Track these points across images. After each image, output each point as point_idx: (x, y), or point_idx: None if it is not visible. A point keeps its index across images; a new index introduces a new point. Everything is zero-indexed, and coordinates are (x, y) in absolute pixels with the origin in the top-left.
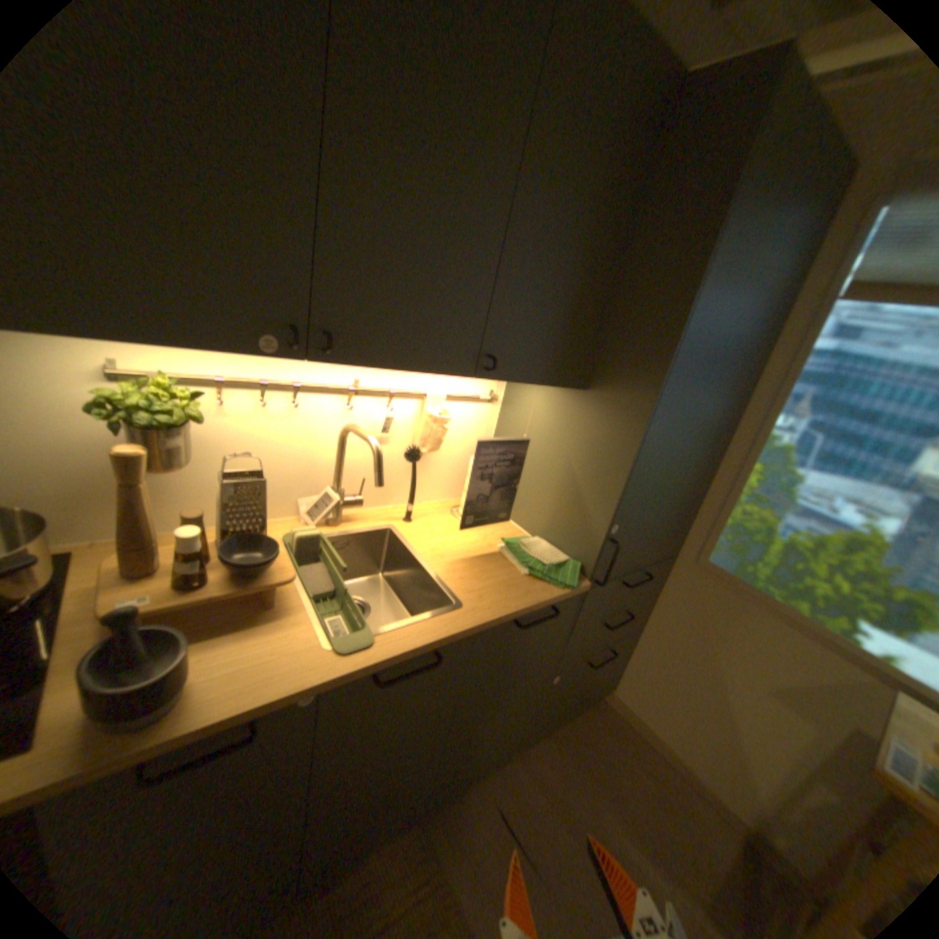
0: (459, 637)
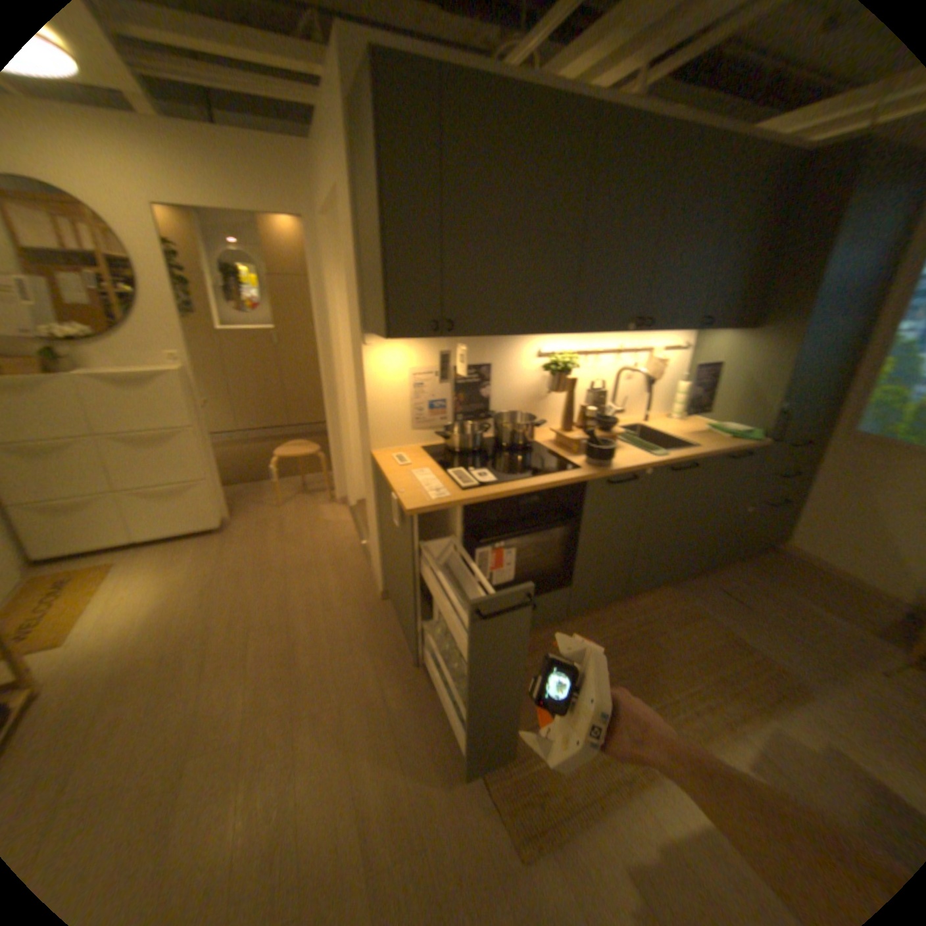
0: (705, 455)
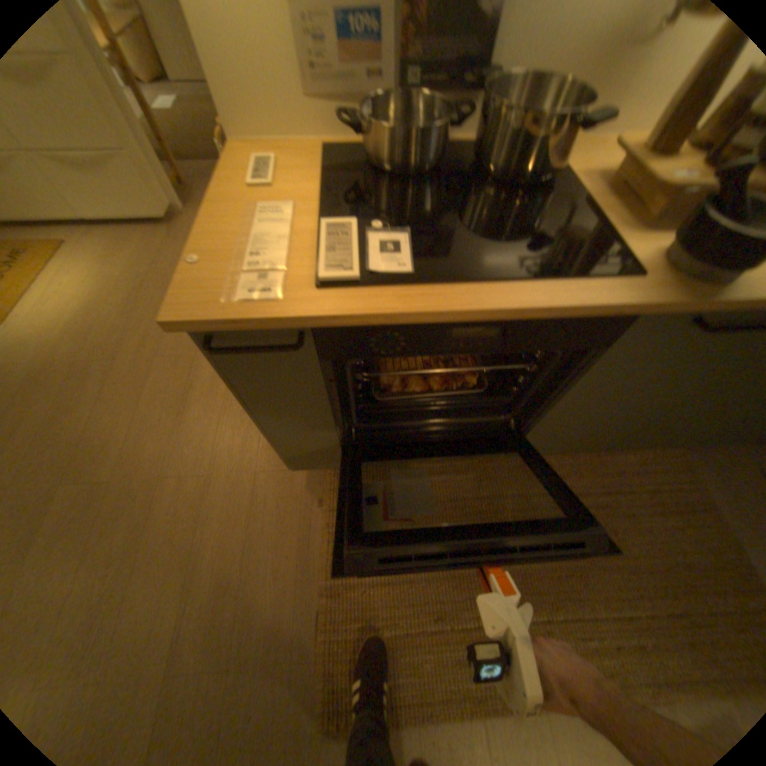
0: None
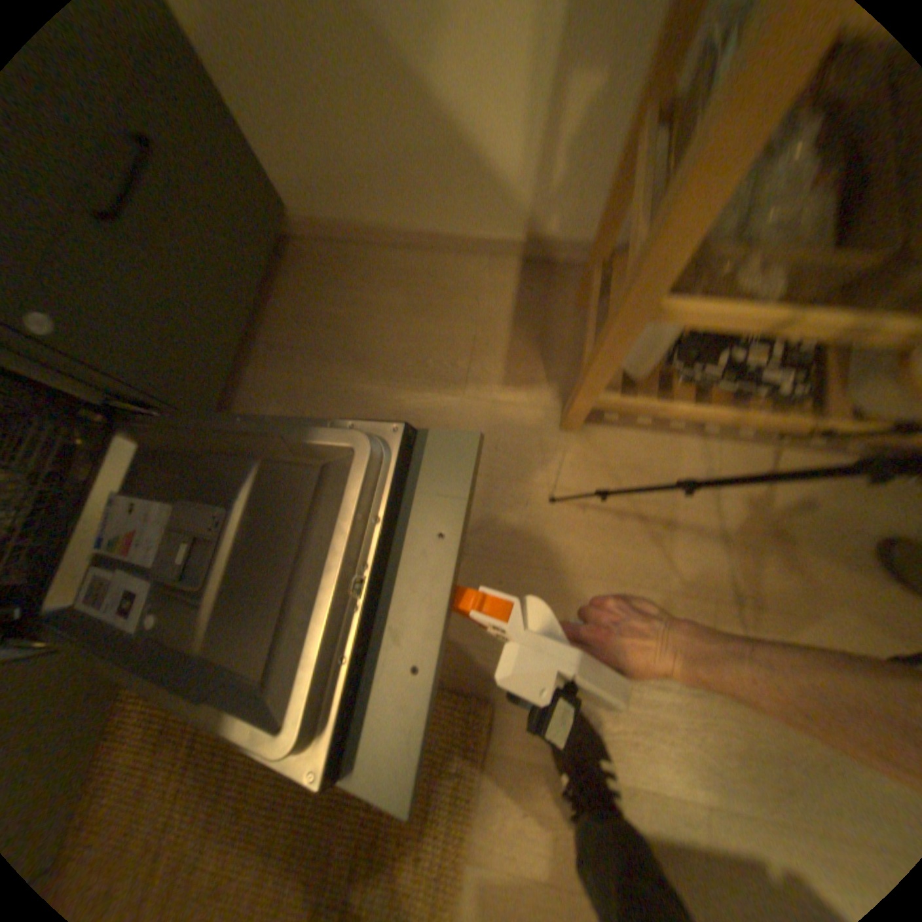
0: None
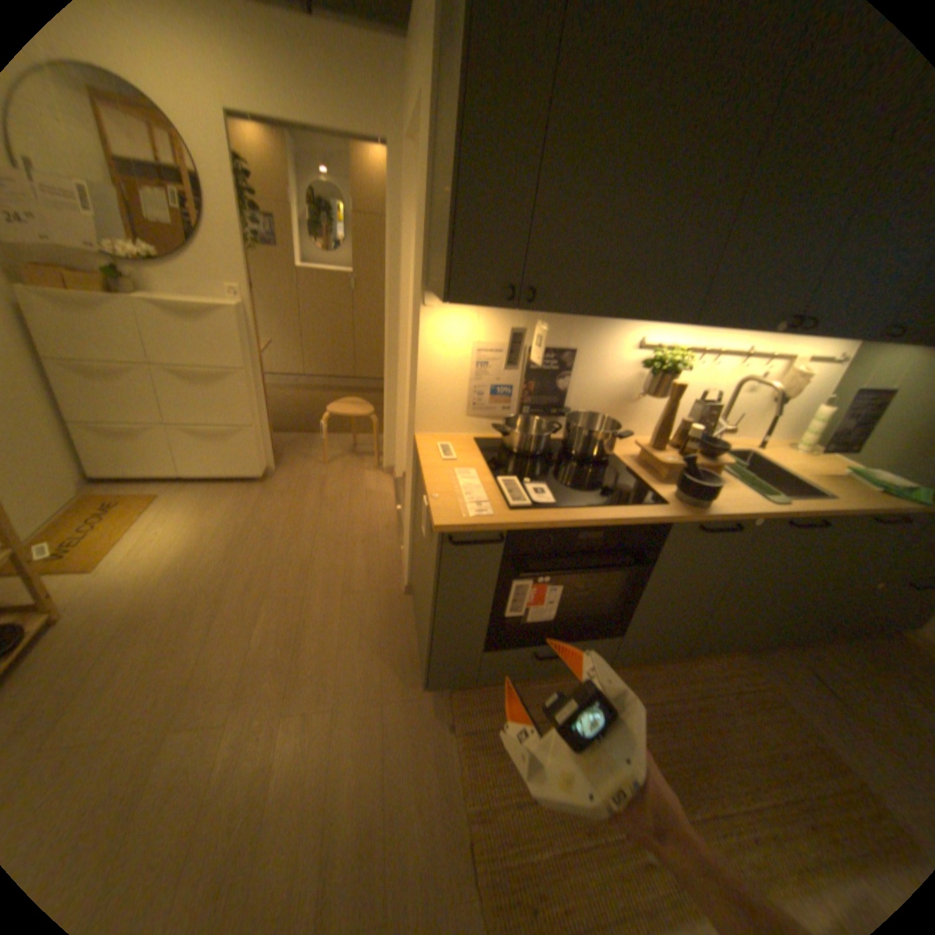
0: (842, 513)
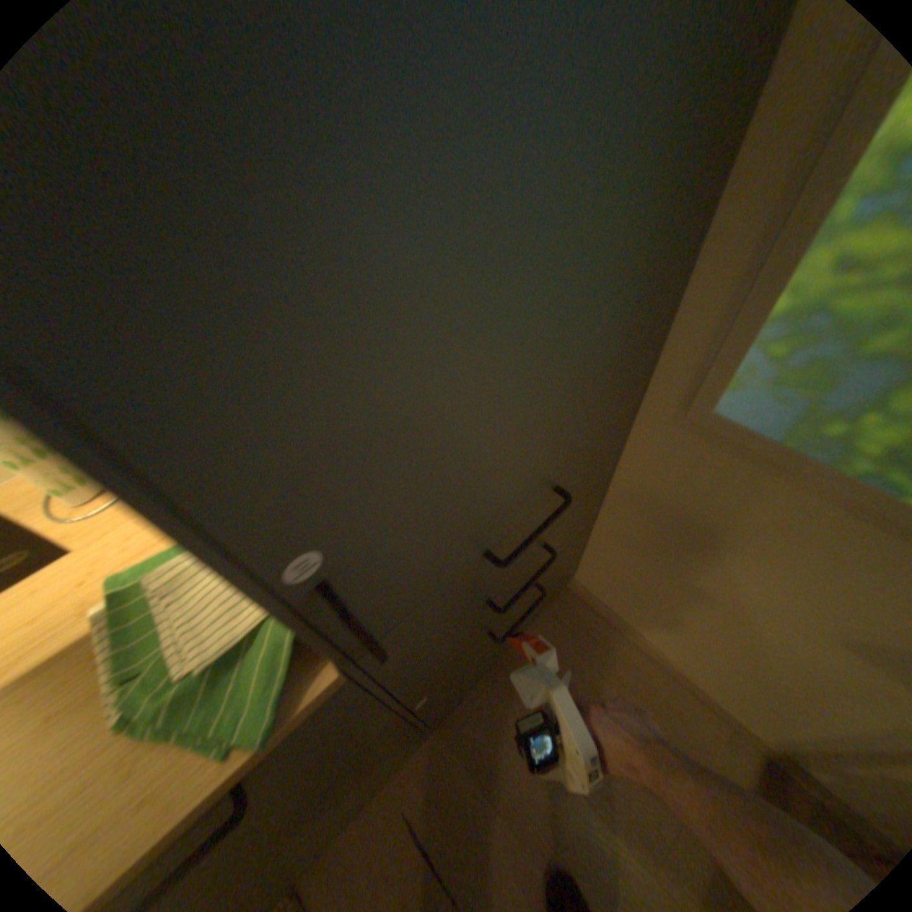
0: None
